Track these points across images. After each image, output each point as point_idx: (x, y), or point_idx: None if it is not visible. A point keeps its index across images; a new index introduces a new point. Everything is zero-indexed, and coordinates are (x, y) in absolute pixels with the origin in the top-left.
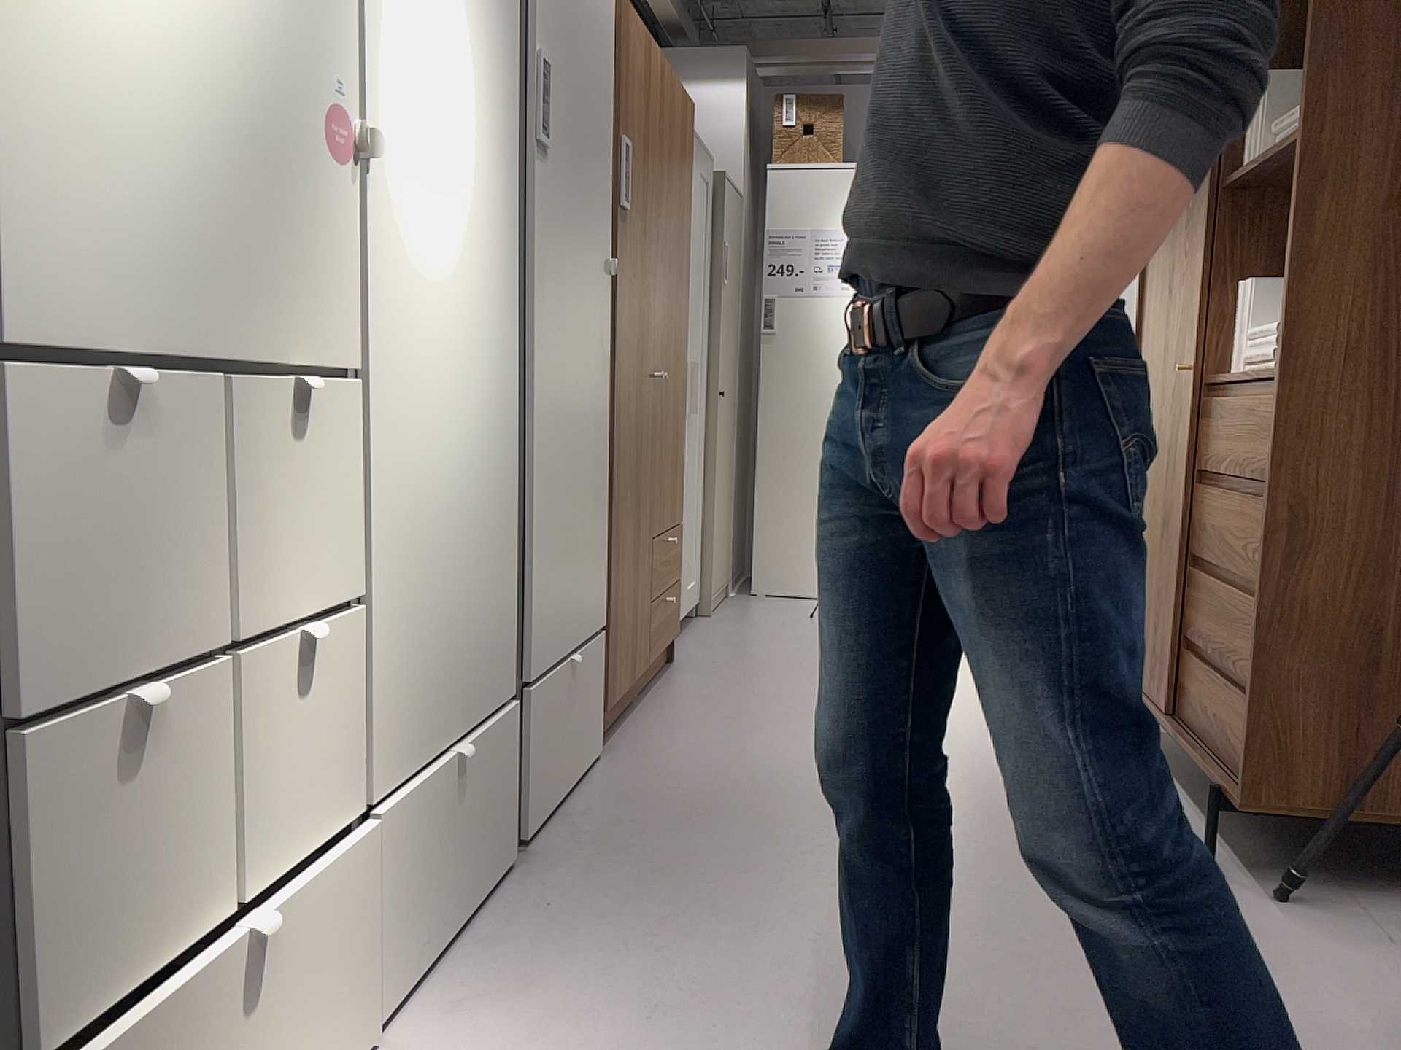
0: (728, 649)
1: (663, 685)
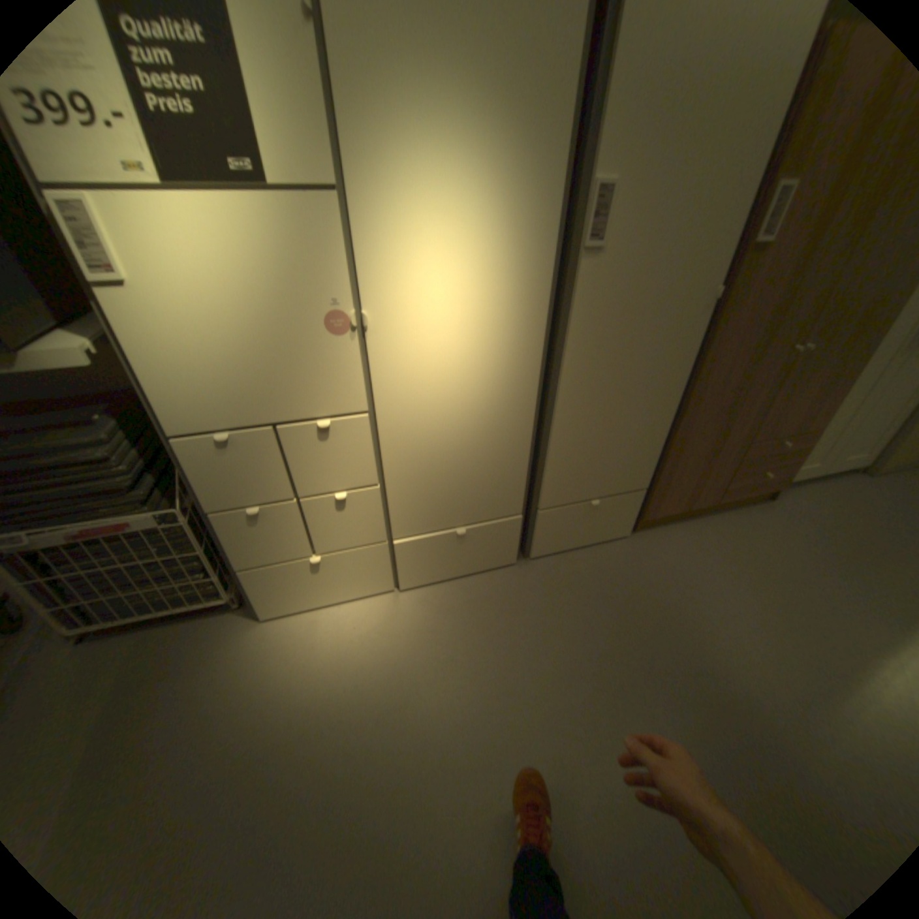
0: (838, 510)
1: (745, 513)
